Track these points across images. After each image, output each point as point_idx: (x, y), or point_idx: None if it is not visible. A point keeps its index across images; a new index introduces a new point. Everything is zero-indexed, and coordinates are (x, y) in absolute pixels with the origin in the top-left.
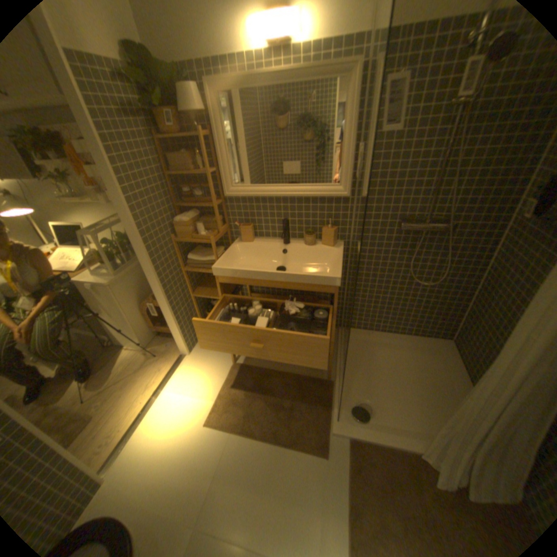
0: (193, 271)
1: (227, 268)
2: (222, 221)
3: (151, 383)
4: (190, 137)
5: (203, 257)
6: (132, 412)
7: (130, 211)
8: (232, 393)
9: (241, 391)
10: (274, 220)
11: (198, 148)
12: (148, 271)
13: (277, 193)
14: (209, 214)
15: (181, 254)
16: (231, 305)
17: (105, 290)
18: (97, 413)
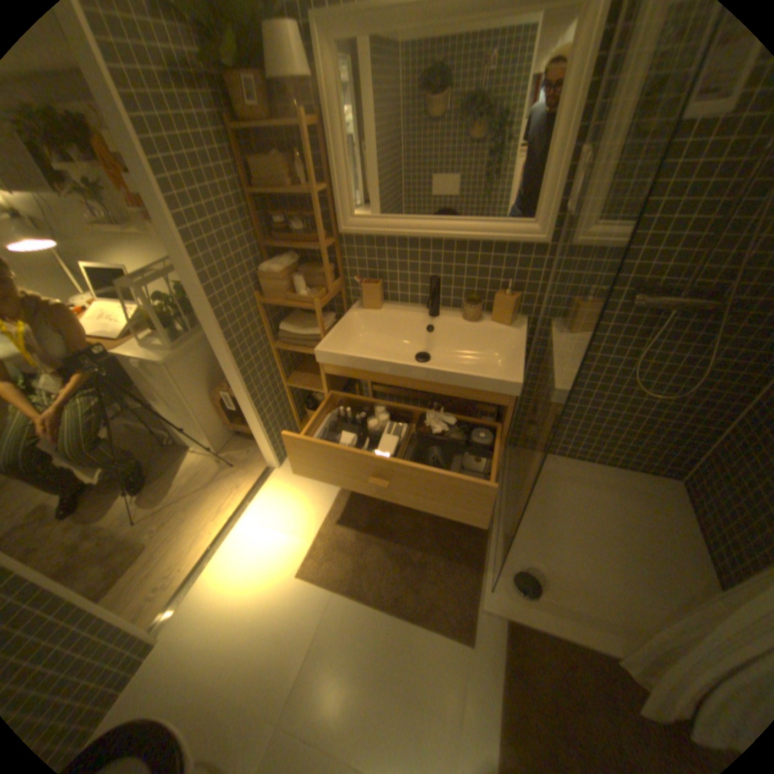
0: (288, 349)
1: (338, 351)
2: (334, 272)
3: (225, 505)
4: (286, 127)
5: (303, 330)
6: (197, 545)
7: (187, 253)
8: (337, 531)
9: (351, 530)
10: (416, 277)
11: (298, 148)
12: (218, 348)
13: (426, 232)
14: (314, 261)
15: (270, 322)
16: (341, 406)
17: (159, 371)
18: (151, 542)
